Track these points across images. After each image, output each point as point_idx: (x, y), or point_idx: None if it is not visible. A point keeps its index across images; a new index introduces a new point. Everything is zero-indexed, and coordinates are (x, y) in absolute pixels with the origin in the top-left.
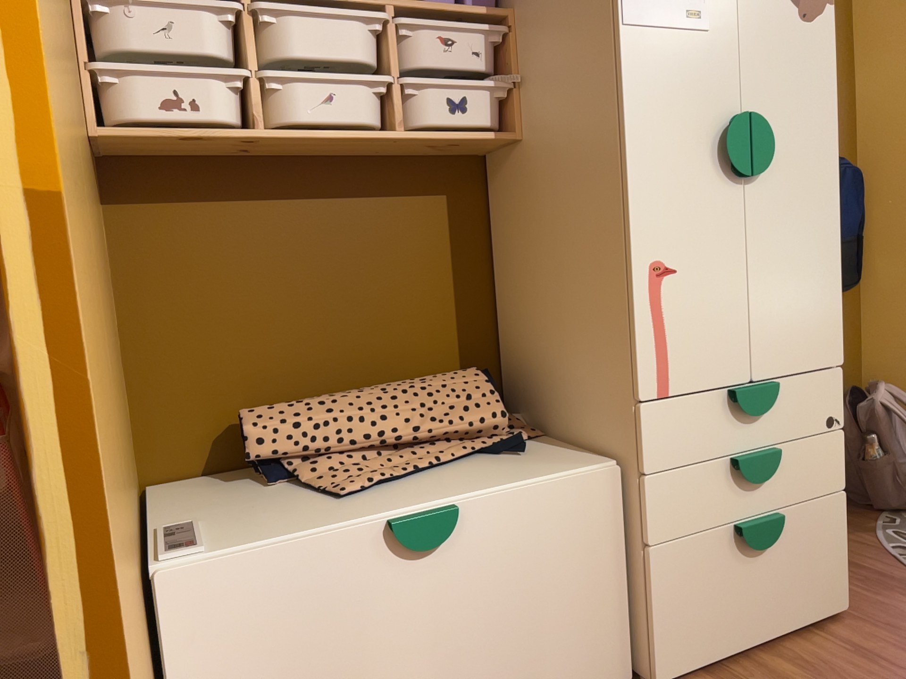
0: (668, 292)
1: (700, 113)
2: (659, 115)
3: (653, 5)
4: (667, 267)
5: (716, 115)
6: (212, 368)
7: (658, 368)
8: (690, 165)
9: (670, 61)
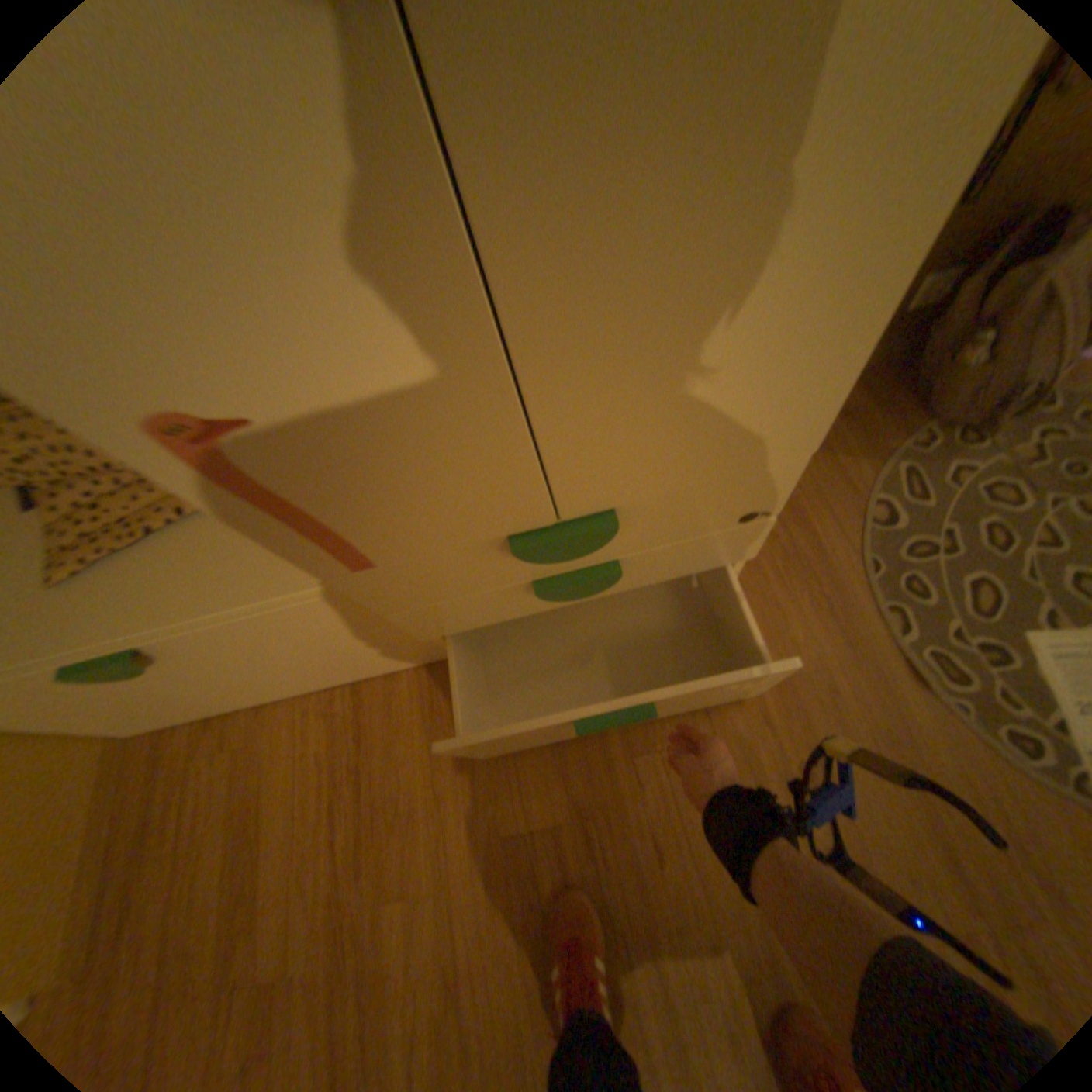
0: (257, 459)
1: None
2: None
3: None
4: (207, 417)
5: None
6: None
7: (326, 547)
8: None
9: None
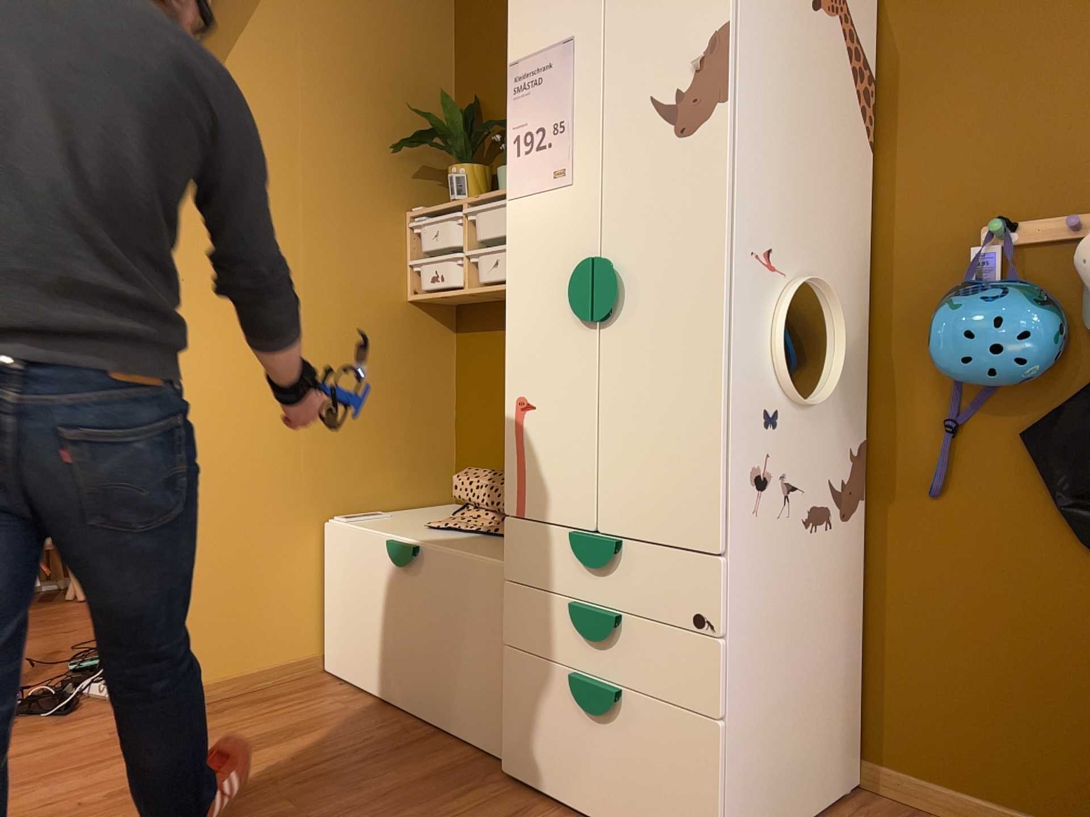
0: (527, 424)
1: (561, 262)
2: (528, 269)
3: (529, 176)
4: (527, 402)
5: (574, 261)
6: (485, 439)
7: (516, 489)
8: (550, 310)
9: (539, 220)
